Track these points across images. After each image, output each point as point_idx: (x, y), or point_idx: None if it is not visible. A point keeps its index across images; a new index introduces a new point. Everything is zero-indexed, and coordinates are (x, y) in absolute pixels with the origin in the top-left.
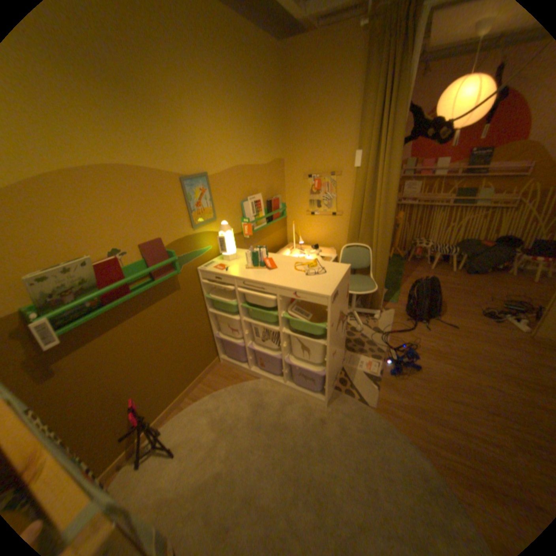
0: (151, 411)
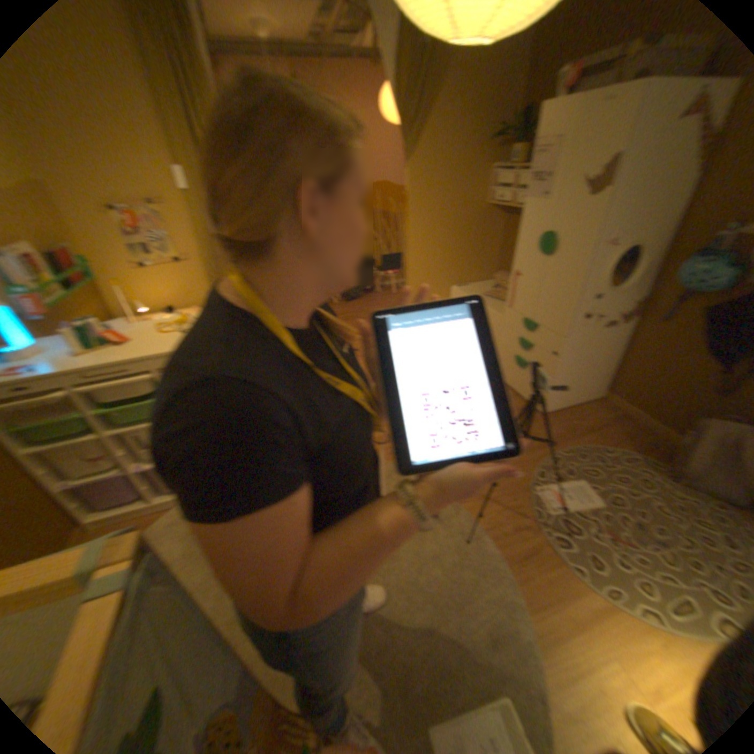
0: None
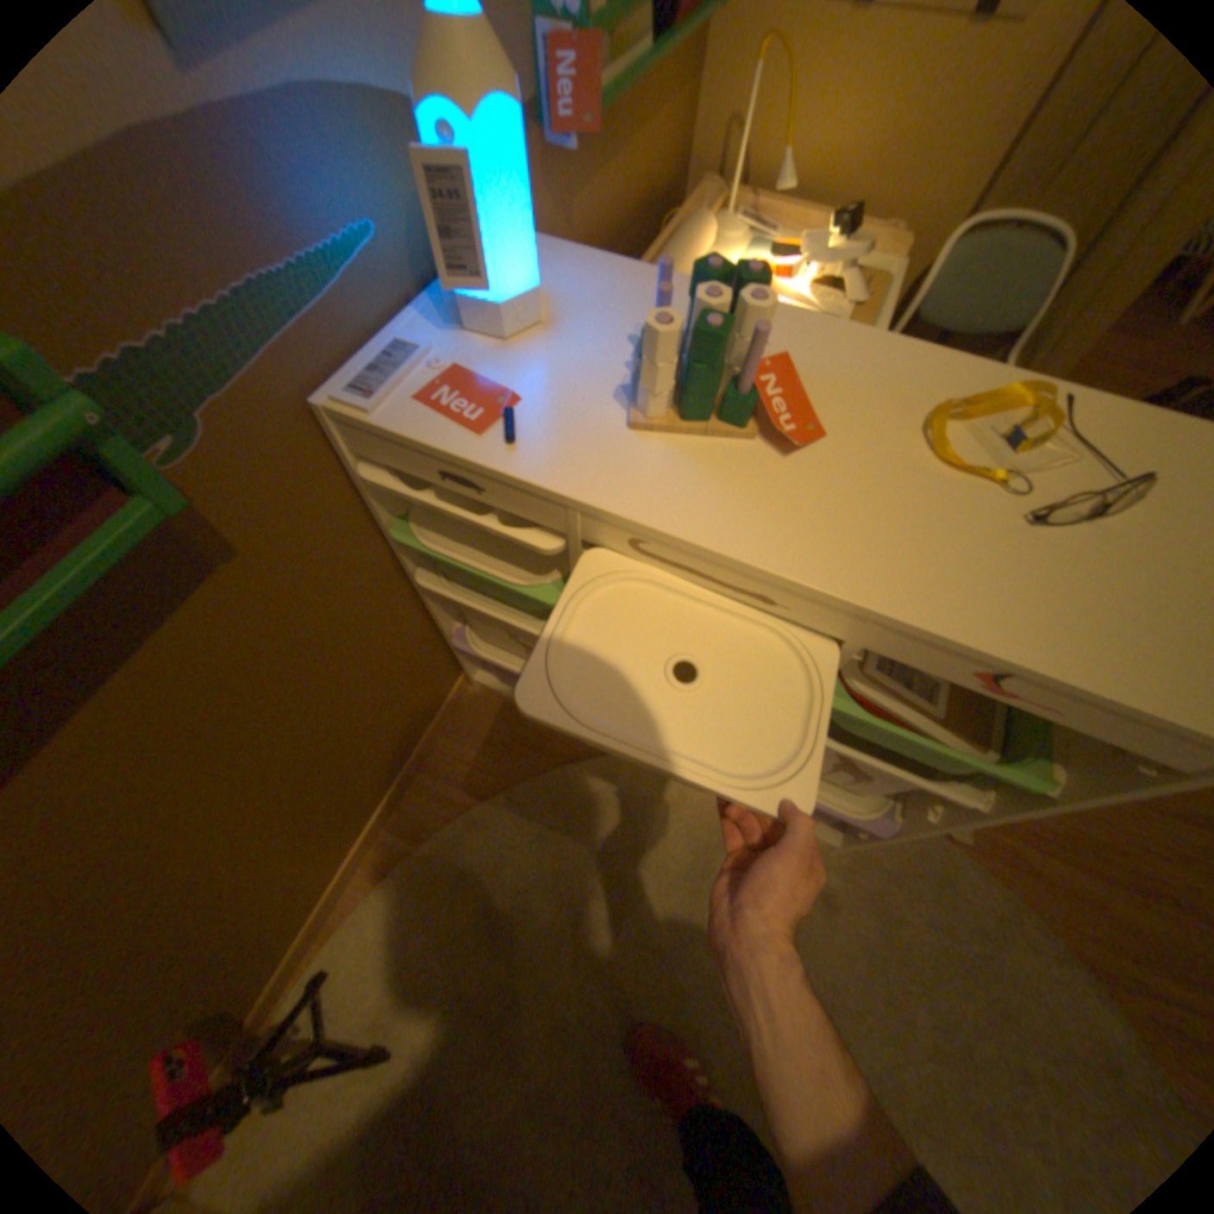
0: (272, 938)
